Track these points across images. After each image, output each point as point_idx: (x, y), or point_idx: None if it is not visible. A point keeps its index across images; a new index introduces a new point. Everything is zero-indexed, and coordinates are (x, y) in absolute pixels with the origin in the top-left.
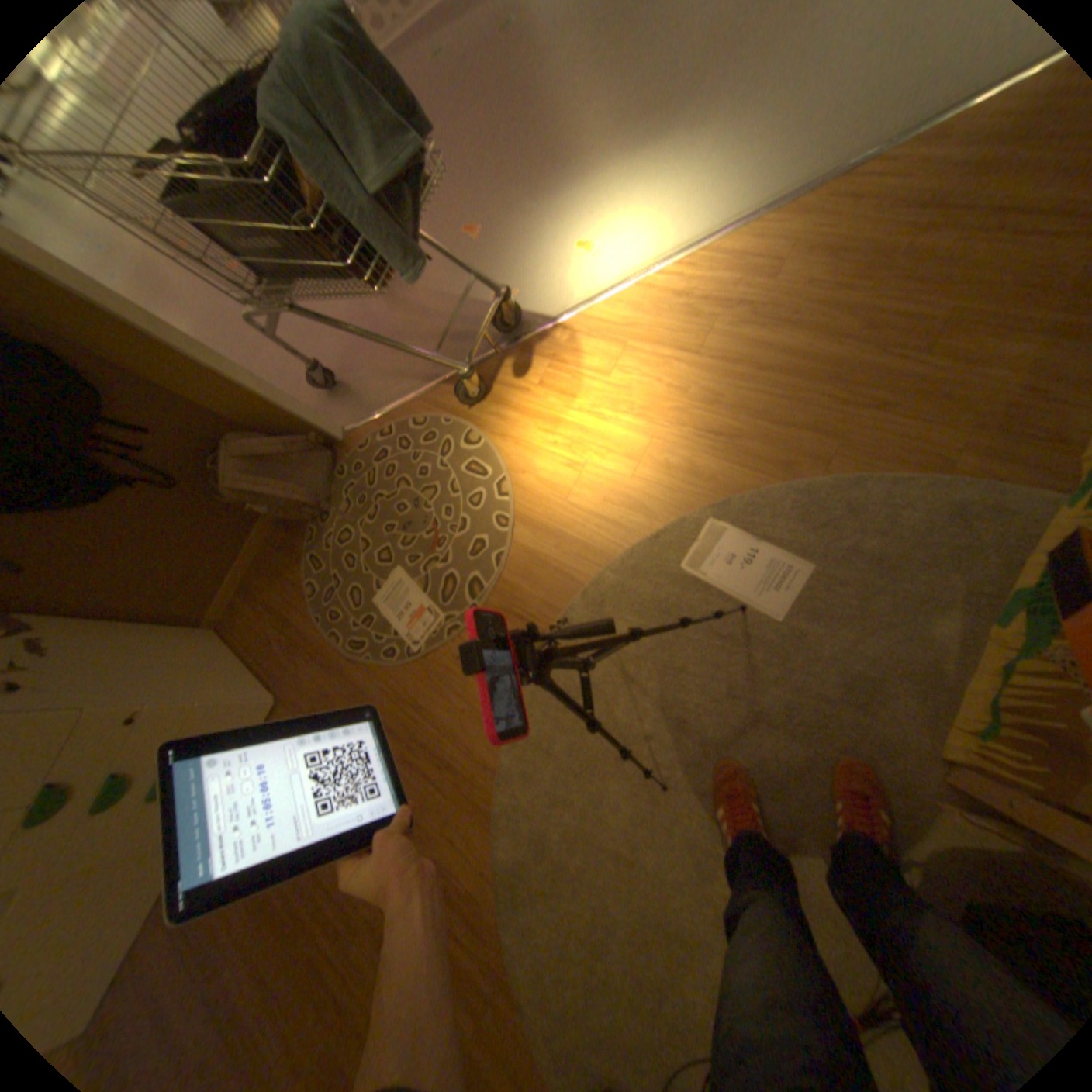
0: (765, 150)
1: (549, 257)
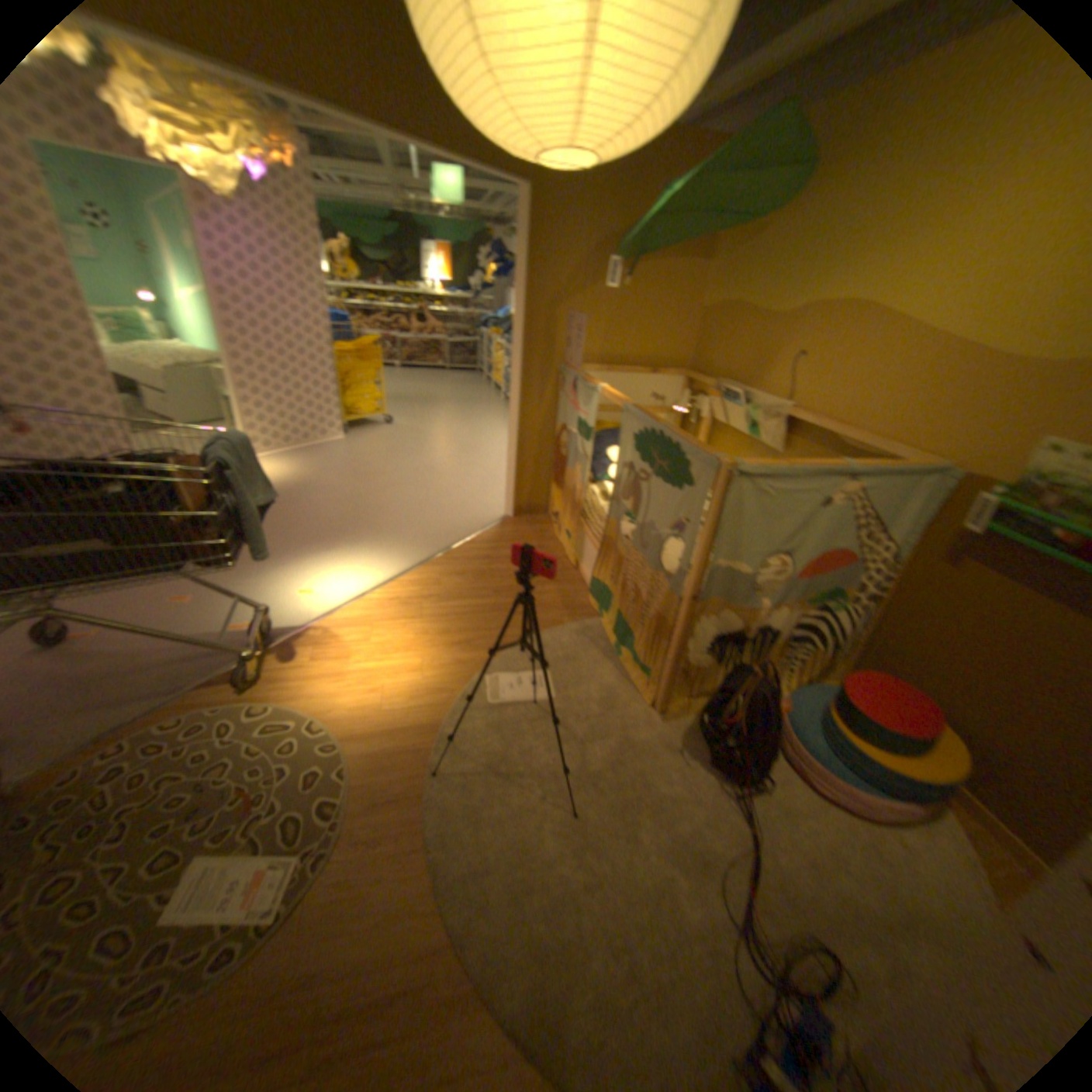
0: (398, 550)
1: (274, 601)
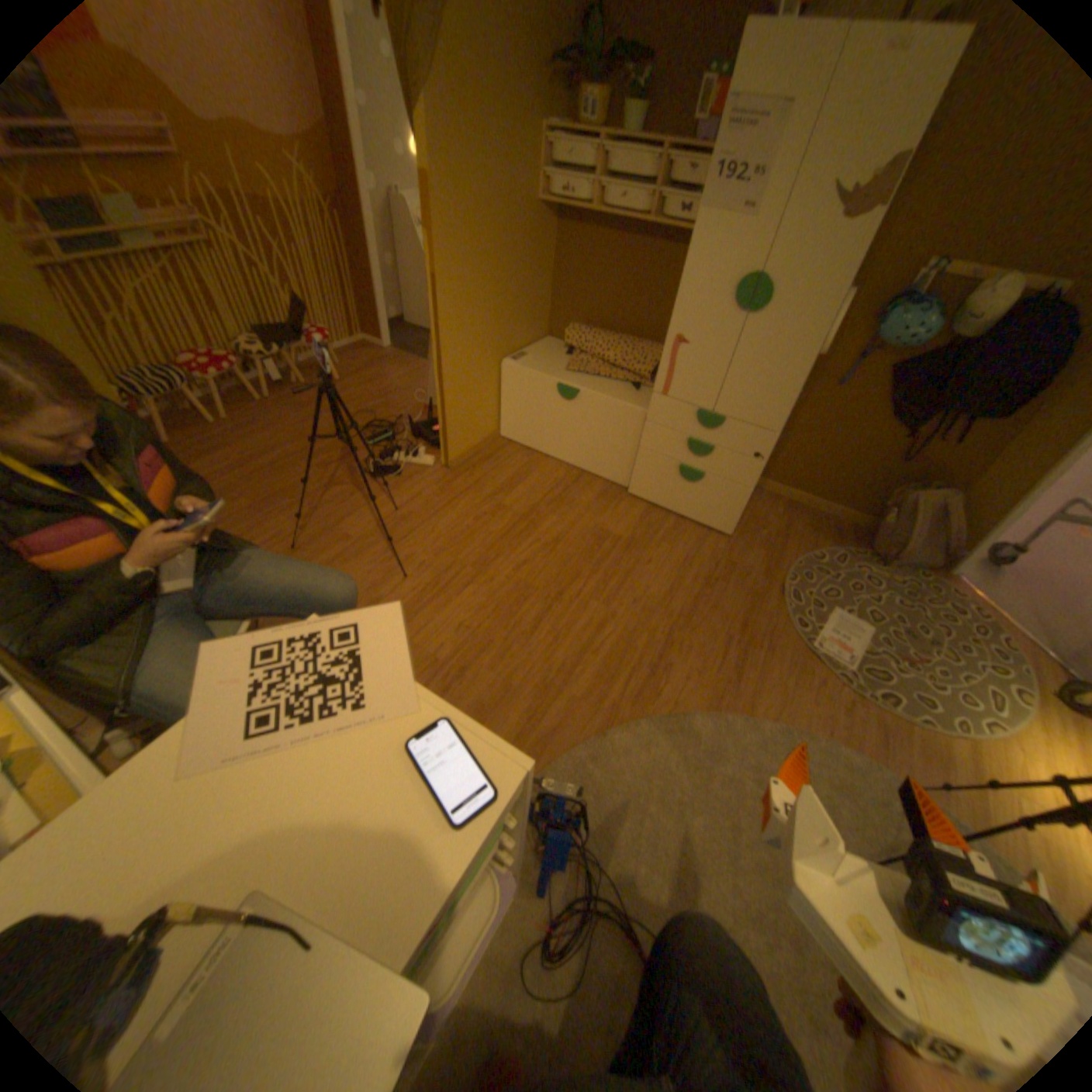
0: None
1: None
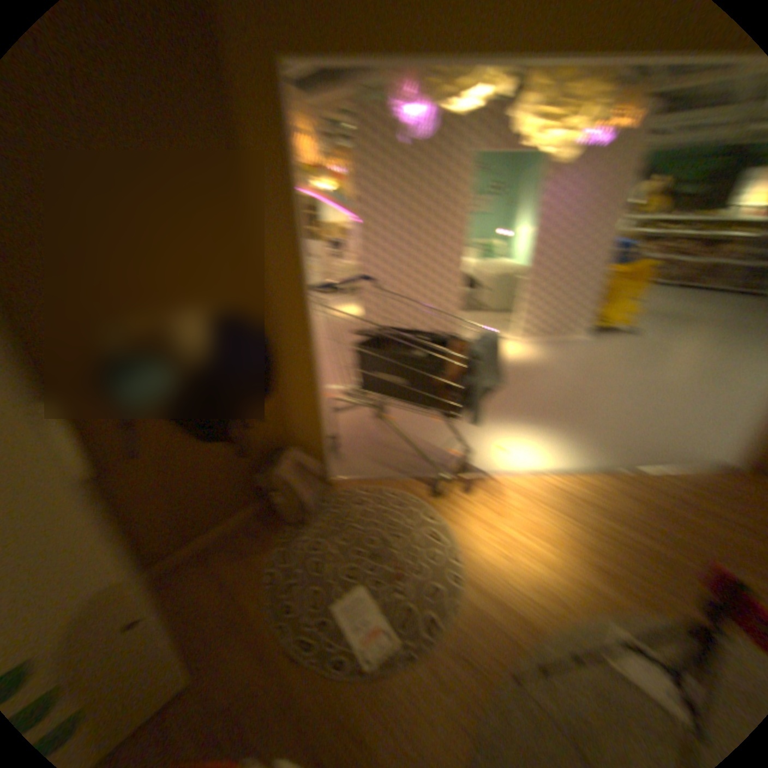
0: (588, 448)
1: (479, 445)
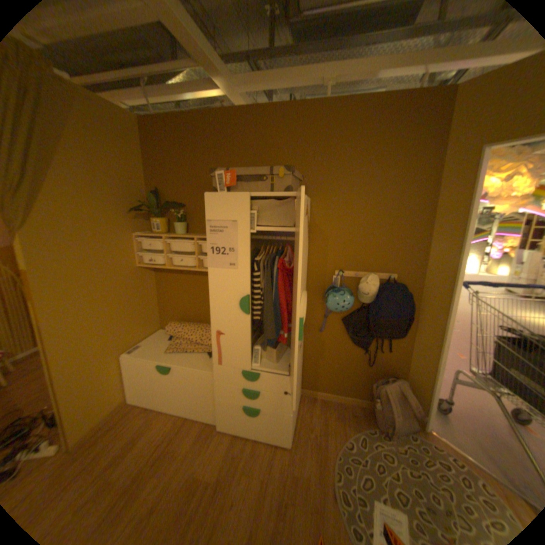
0: None
1: None
